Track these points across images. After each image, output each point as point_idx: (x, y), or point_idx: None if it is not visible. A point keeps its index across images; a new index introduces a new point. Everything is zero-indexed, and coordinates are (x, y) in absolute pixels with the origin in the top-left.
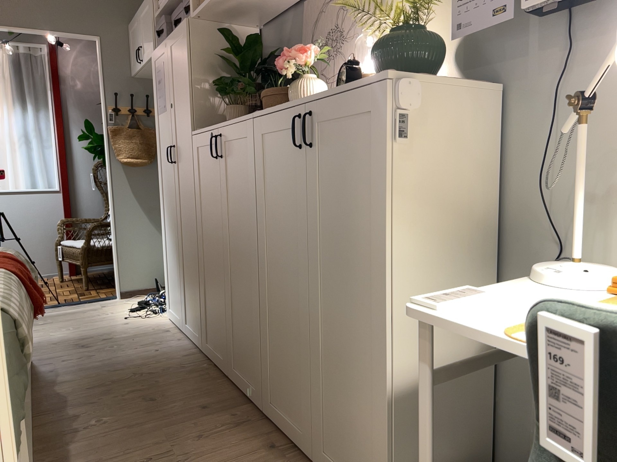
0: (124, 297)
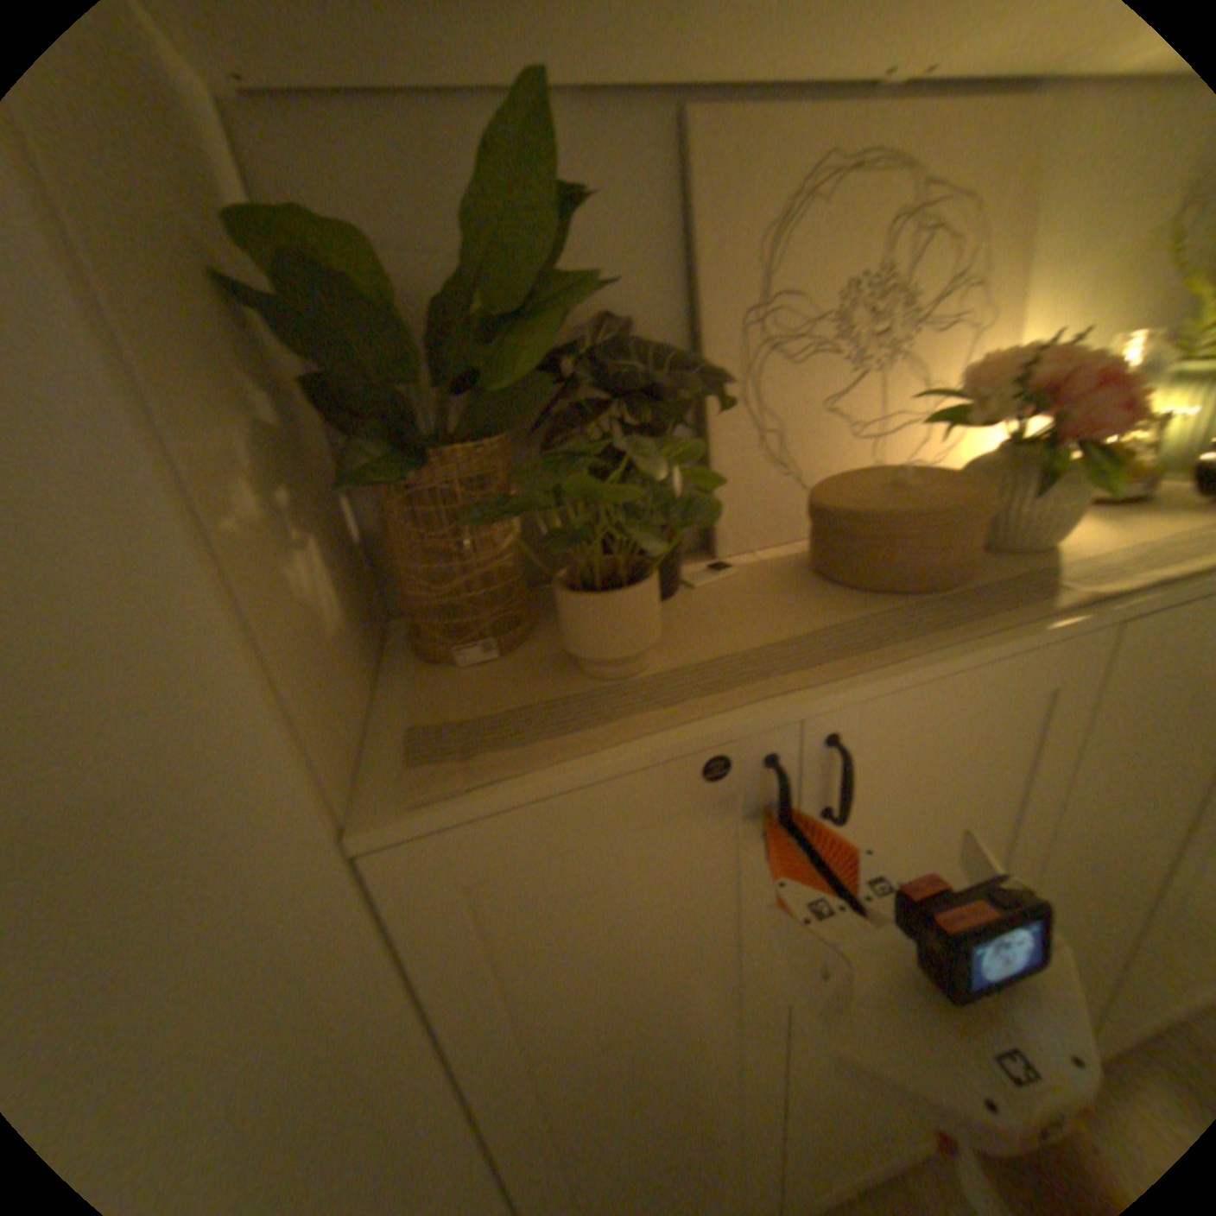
0: None
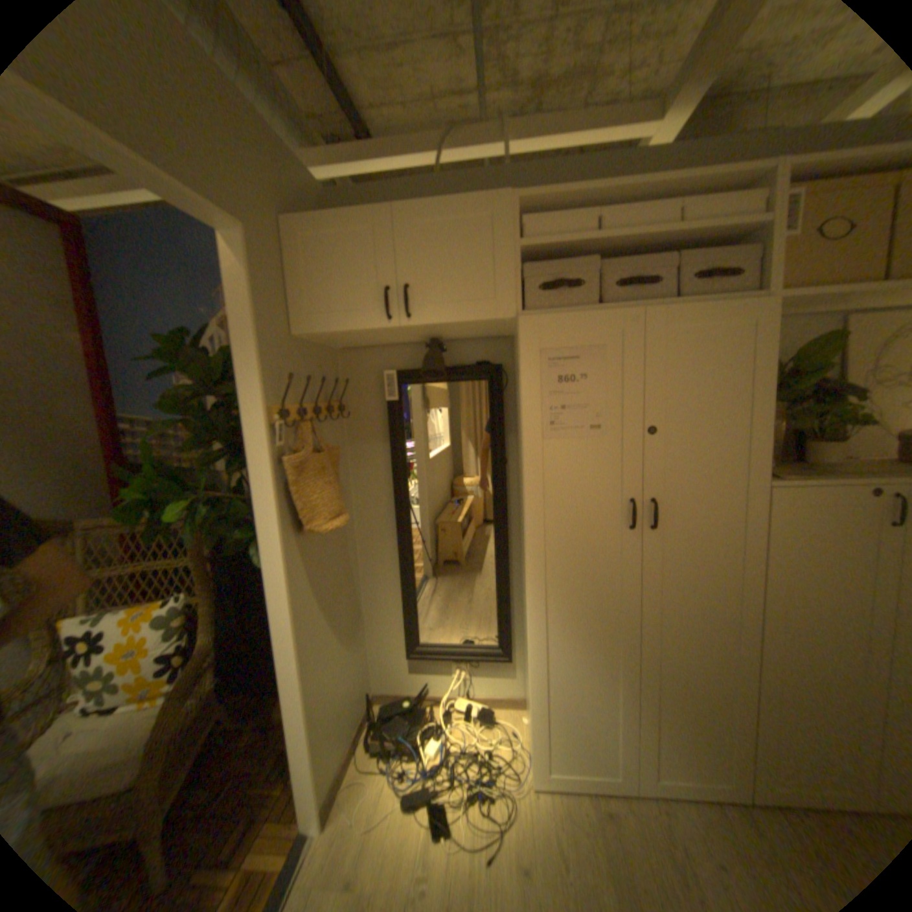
0: (326, 821)
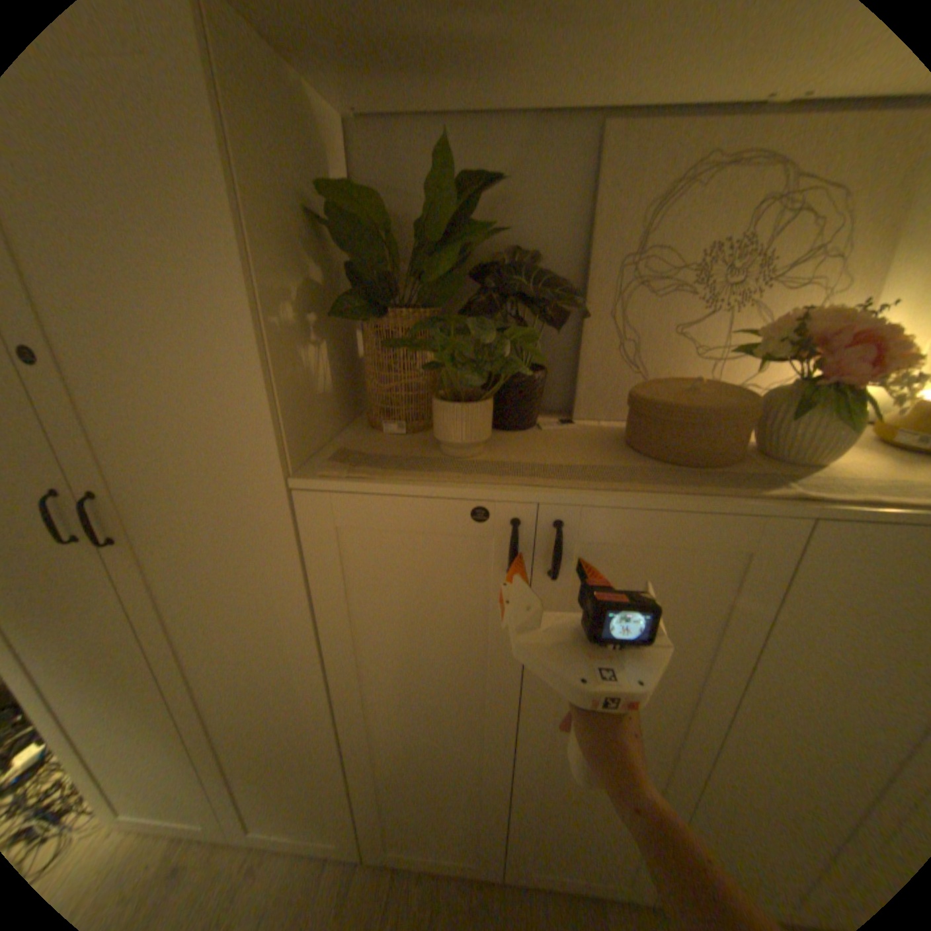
0: None
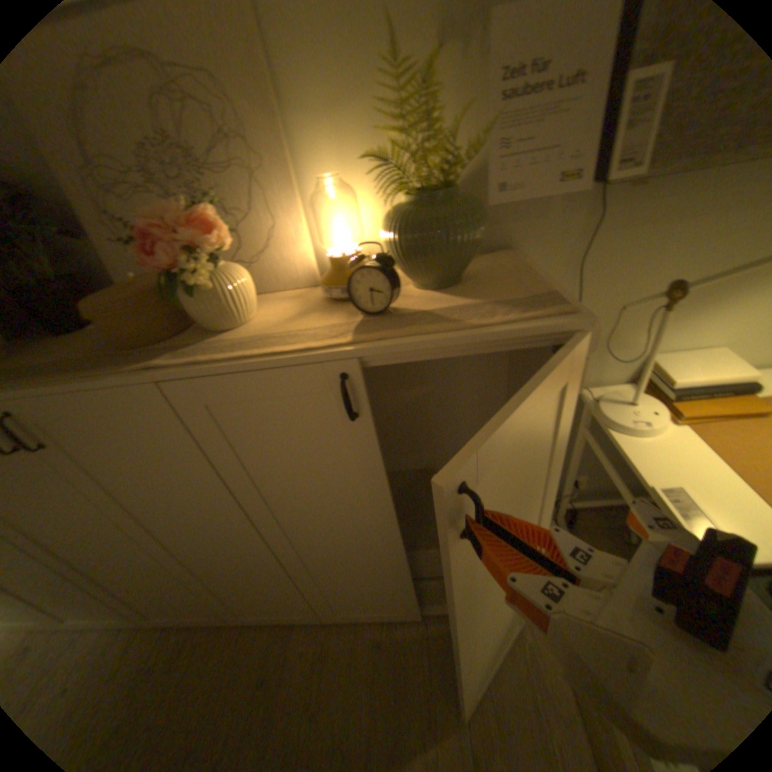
0: None
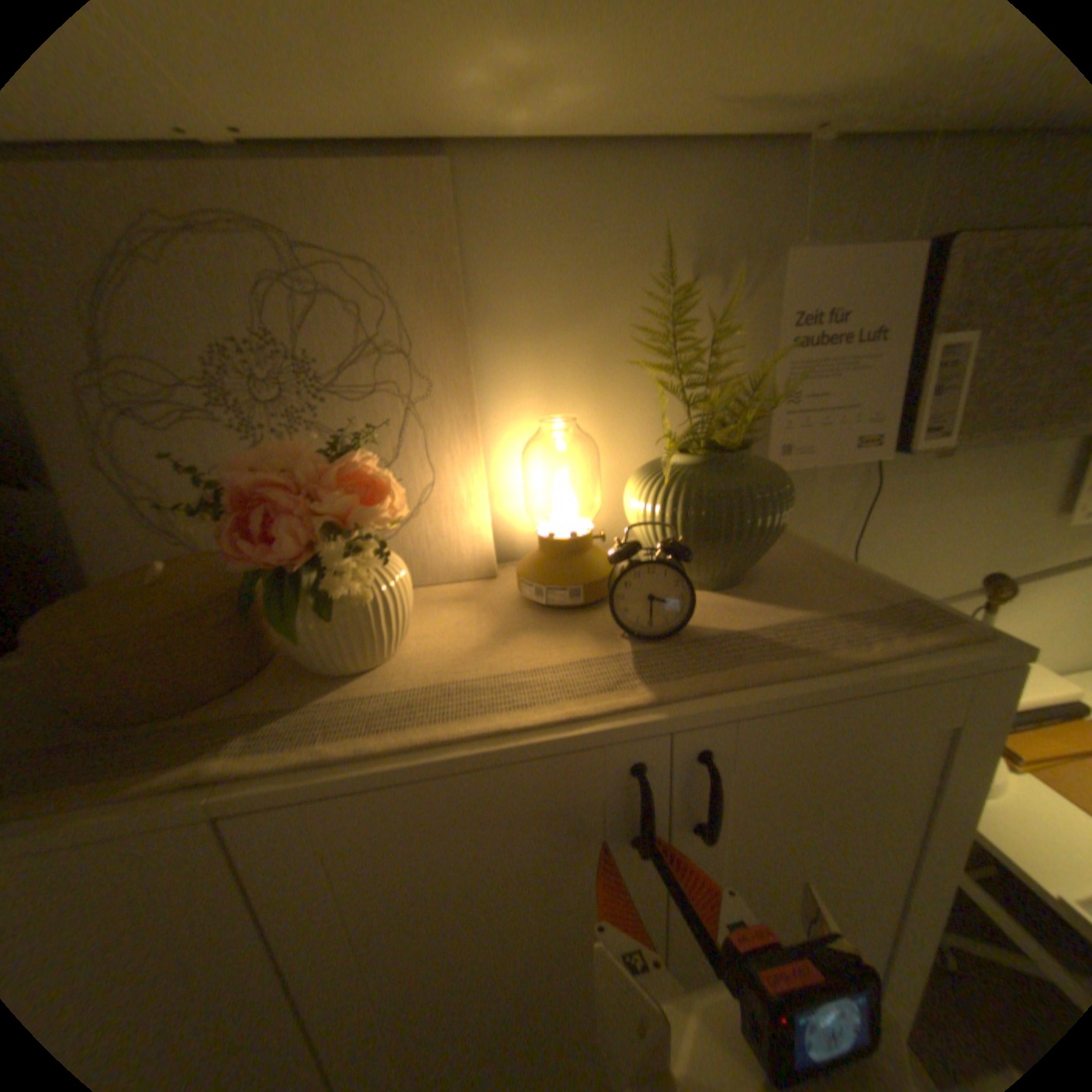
0: None
